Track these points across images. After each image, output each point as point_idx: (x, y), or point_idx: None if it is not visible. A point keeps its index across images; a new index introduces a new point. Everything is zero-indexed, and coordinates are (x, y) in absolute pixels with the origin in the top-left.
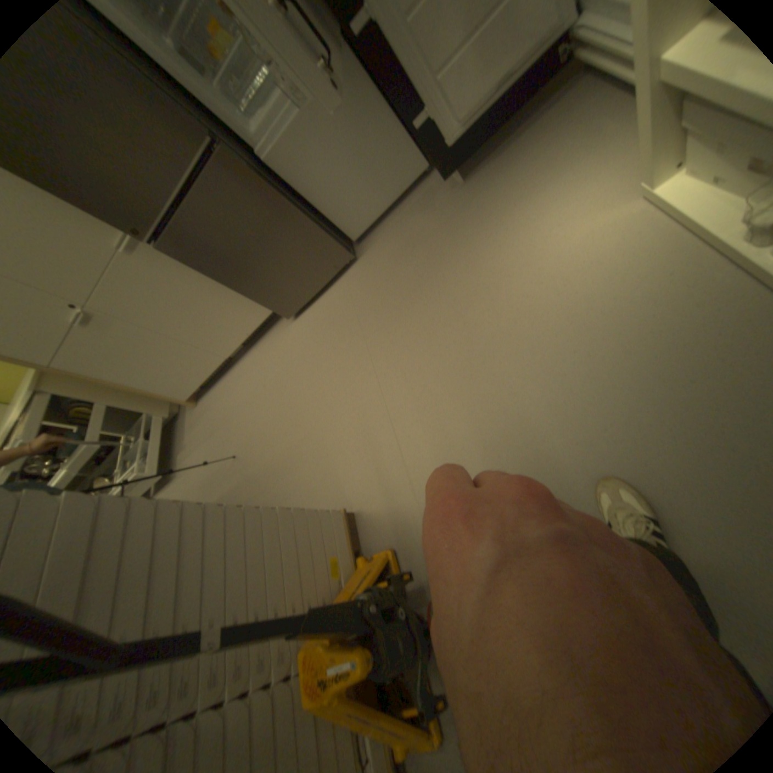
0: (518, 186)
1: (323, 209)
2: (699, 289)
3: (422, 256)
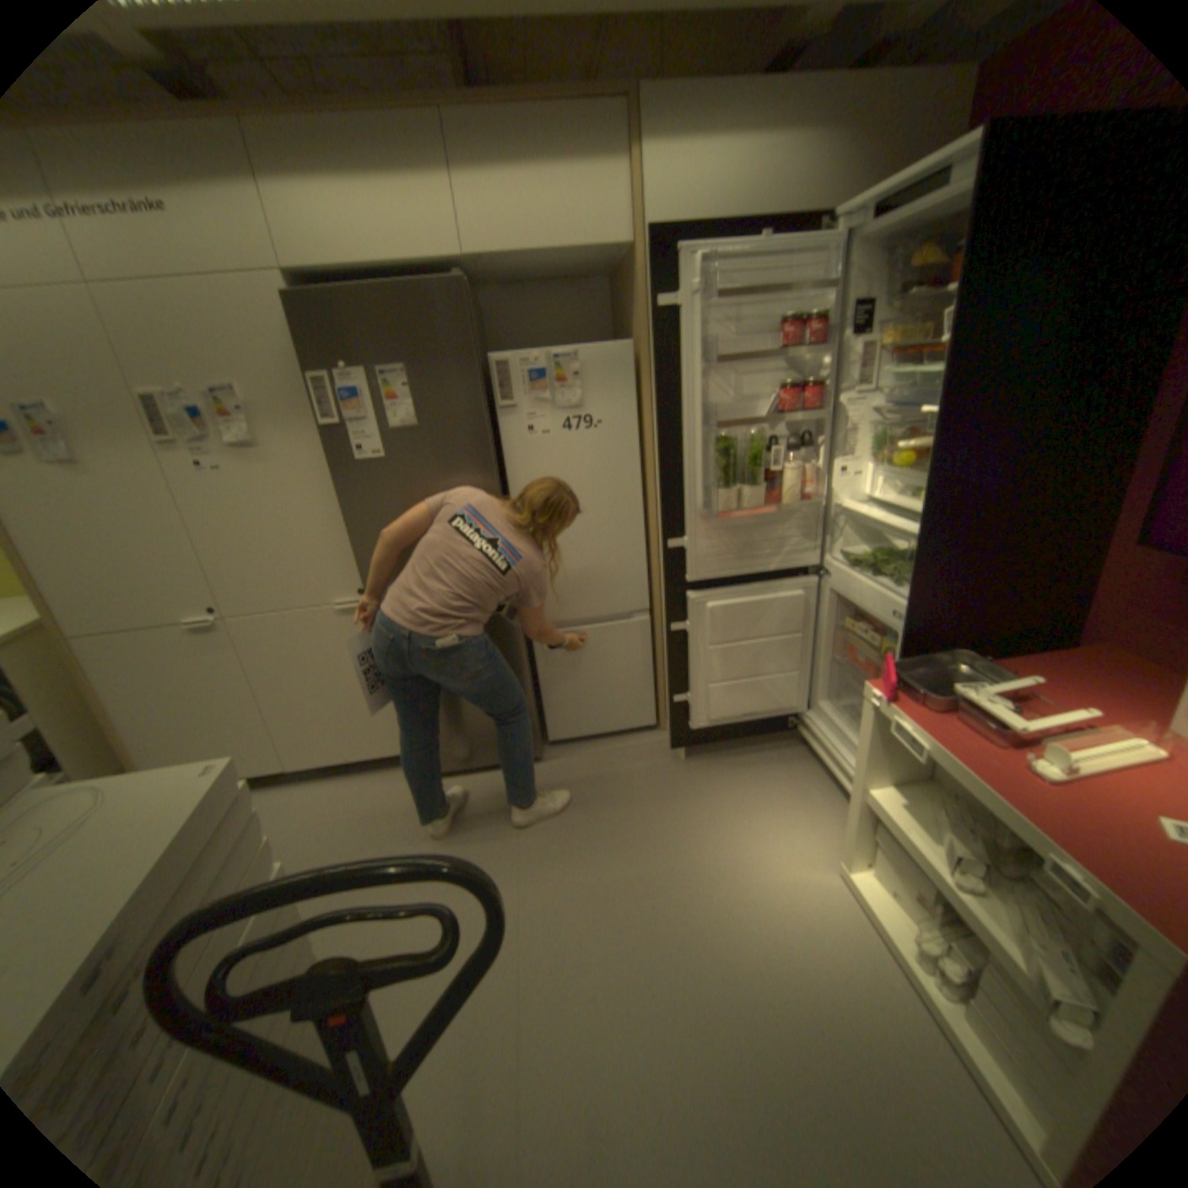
0: (734, 802)
1: (541, 699)
2: (880, 999)
3: (621, 809)
